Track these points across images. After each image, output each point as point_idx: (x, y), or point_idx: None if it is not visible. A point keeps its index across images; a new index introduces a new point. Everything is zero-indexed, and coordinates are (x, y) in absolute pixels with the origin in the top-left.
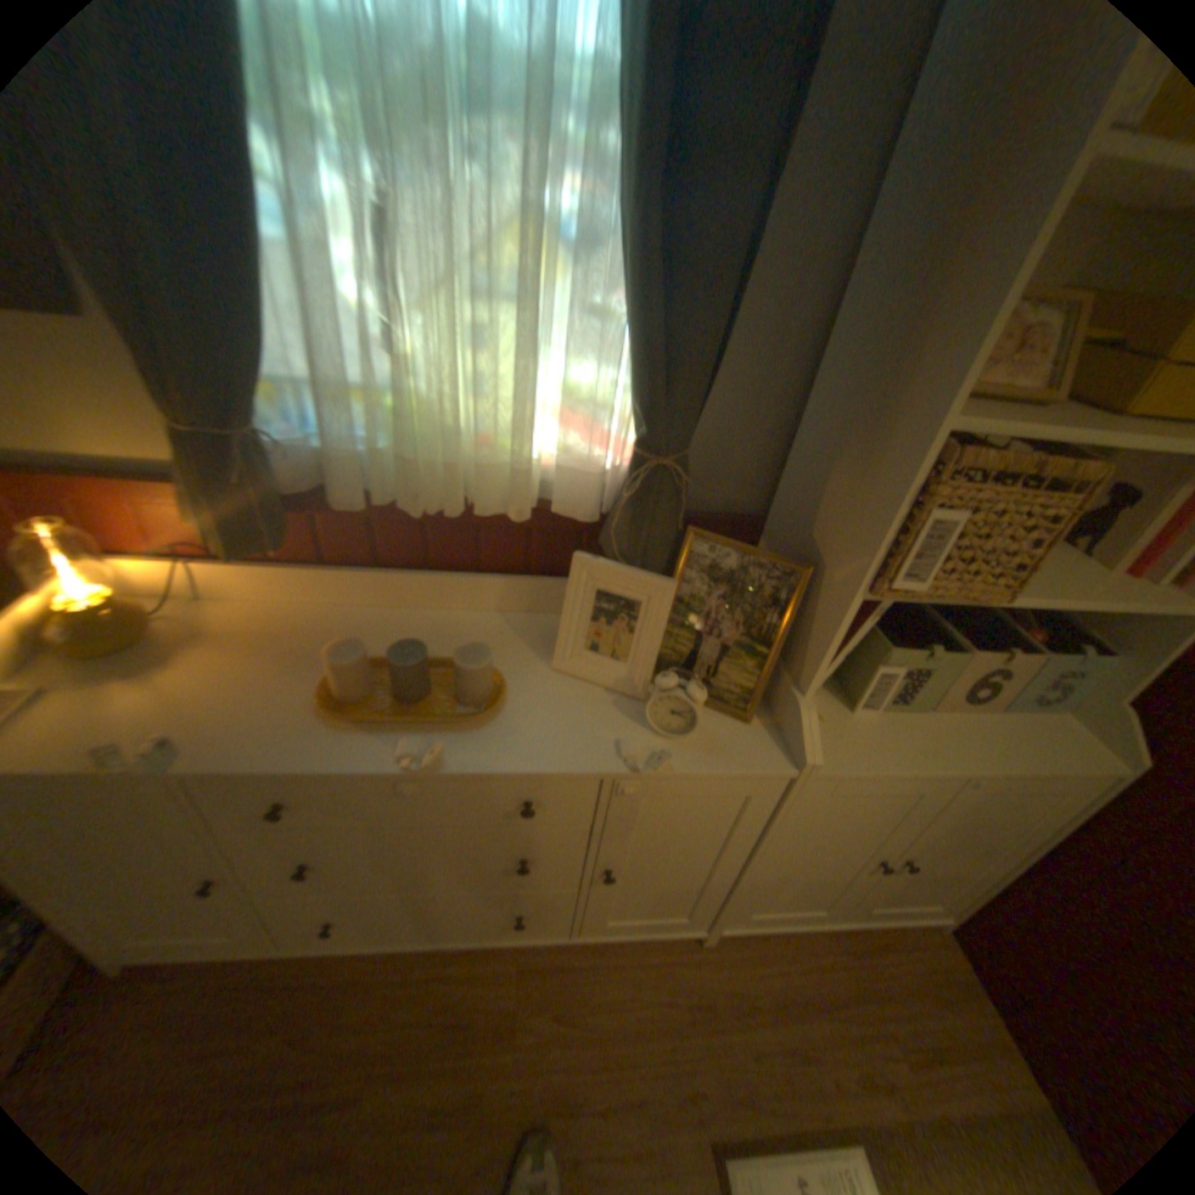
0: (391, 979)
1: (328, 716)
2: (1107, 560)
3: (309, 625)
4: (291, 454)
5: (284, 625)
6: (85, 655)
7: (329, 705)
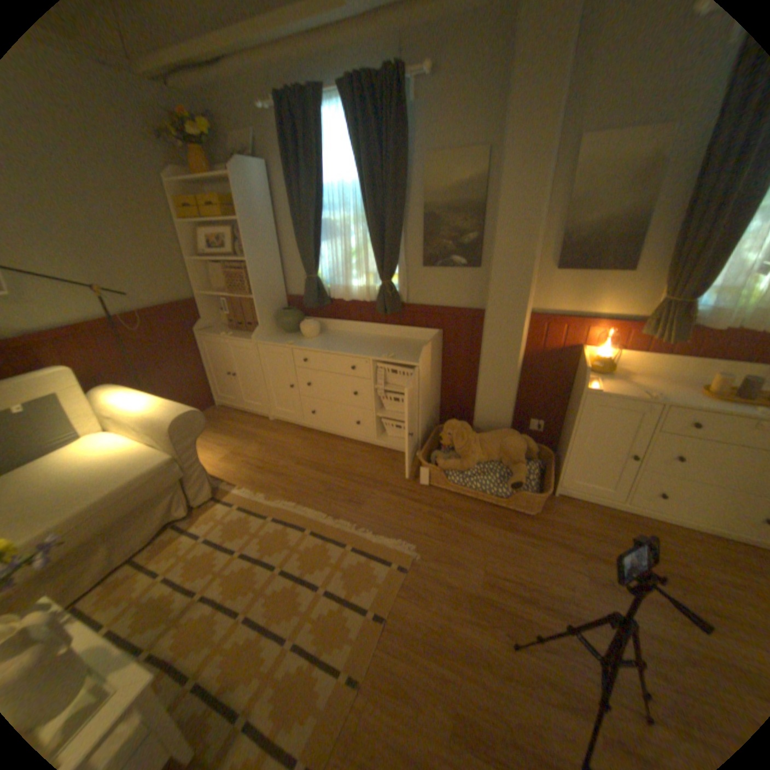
0: (679, 535)
1: (712, 399)
2: None
3: (670, 376)
4: (702, 310)
5: (659, 375)
6: (608, 372)
7: (715, 395)
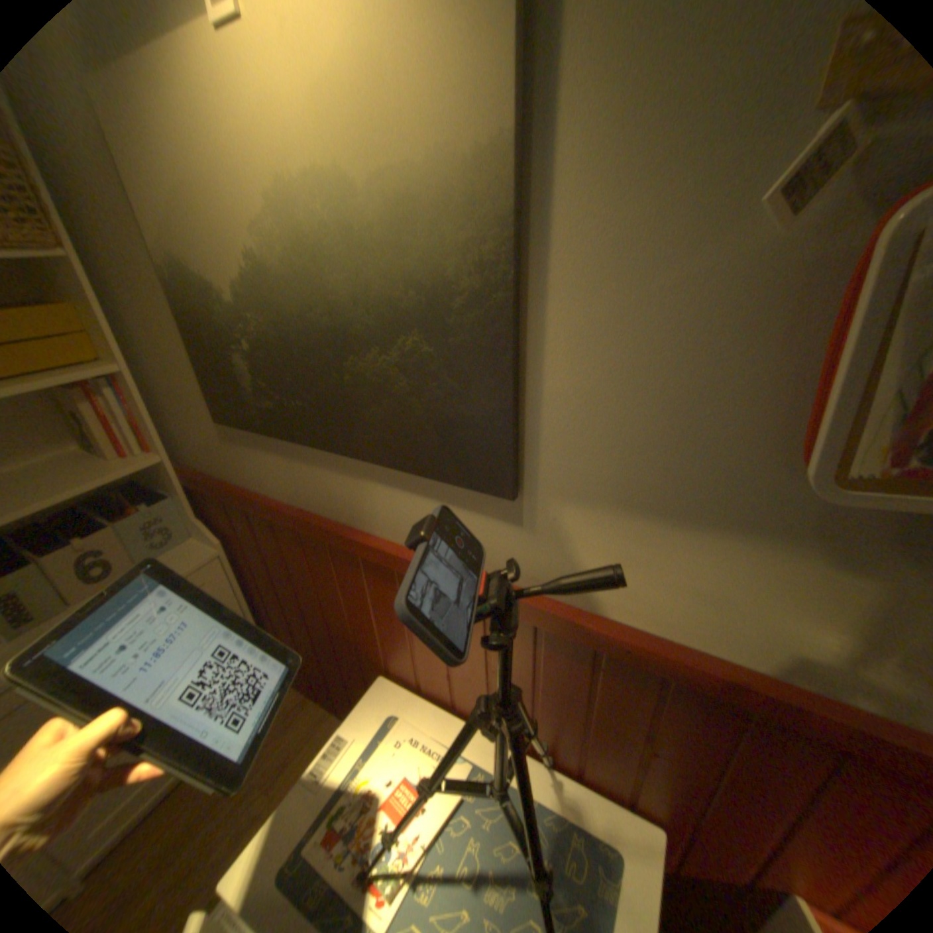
0: None
1: None
2: (103, 457)
3: None
4: None
5: None
6: None
7: None
